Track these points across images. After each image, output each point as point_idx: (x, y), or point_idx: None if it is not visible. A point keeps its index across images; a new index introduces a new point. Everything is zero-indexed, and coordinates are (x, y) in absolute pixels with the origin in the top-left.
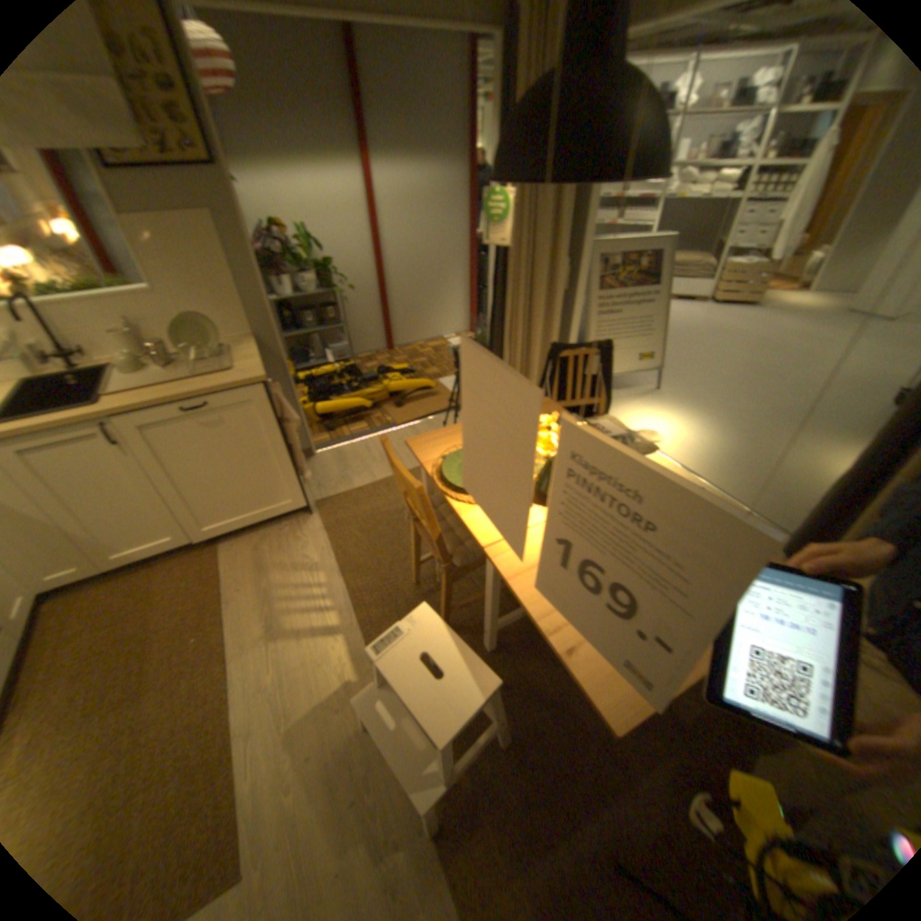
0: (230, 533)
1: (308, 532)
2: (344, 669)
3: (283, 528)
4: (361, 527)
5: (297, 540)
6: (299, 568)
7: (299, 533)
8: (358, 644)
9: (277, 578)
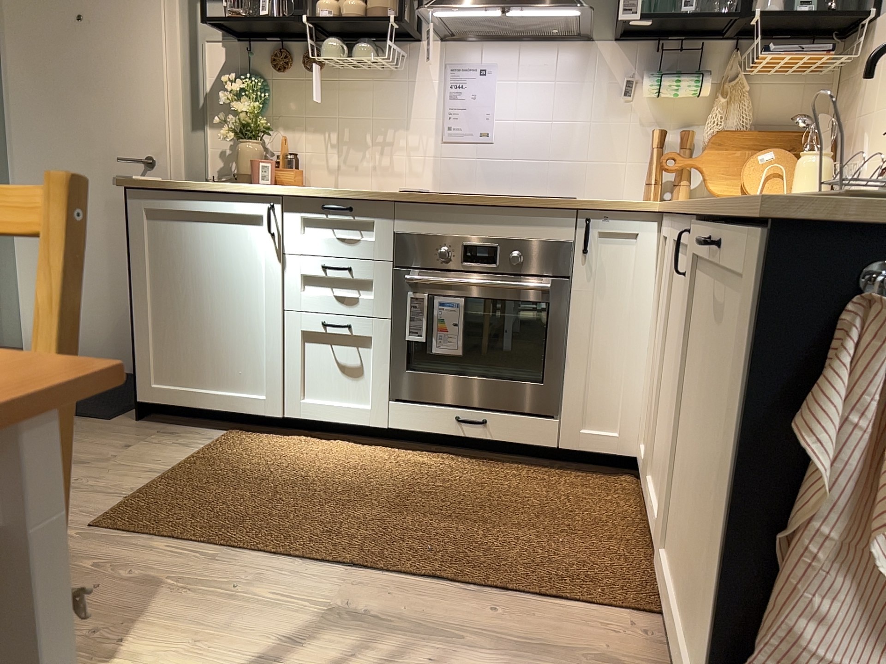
0: None
1: None
2: None
3: None
4: None
5: None
6: None
7: None
8: None
9: None
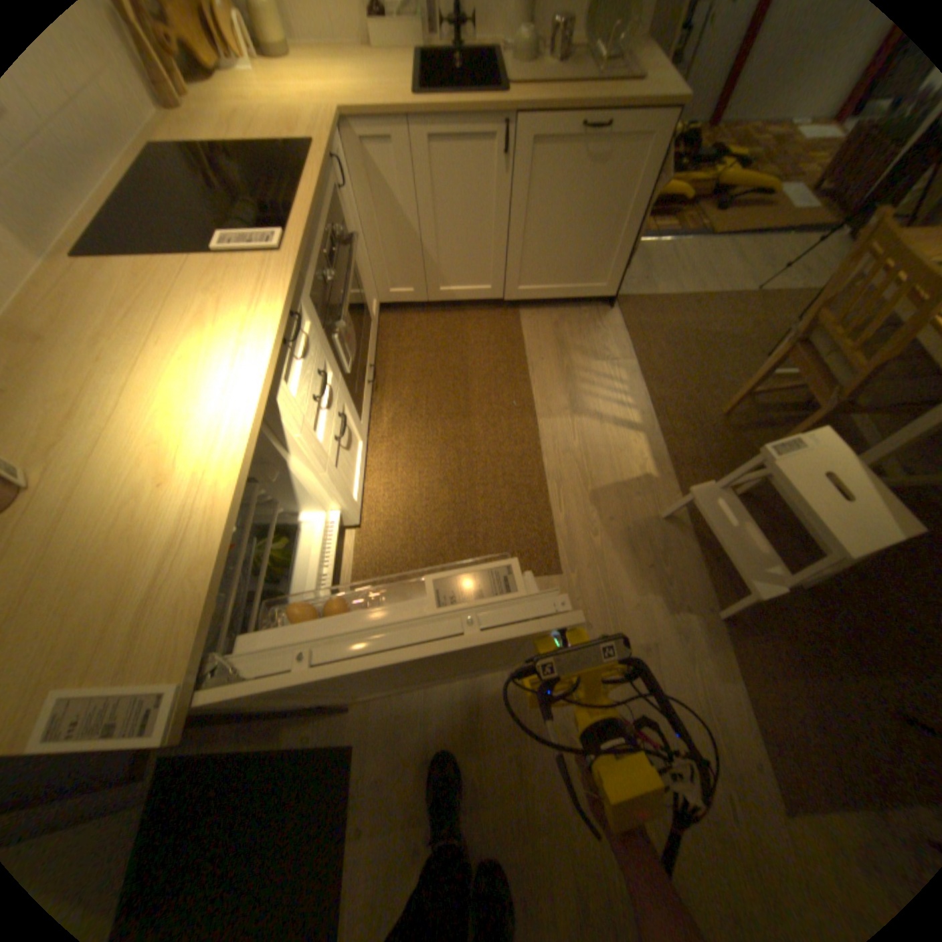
0: (531, 302)
1: (610, 326)
2: (647, 463)
3: (584, 314)
4: (668, 338)
5: (599, 330)
6: (601, 358)
7: (601, 324)
8: (662, 448)
9: (580, 361)
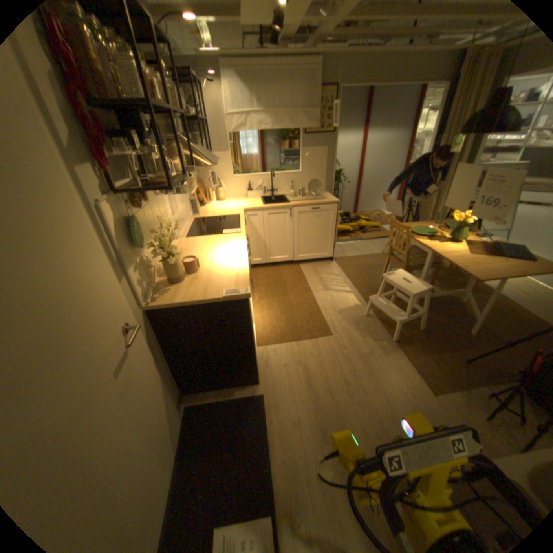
0: (303, 262)
1: (333, 266)
2: (356, 301)
3: (323, 264)
4: (354, 267)
5: (329, 267)
6: (332, 275)
7: (329, 266)
8: (360, 297)
9: (324, 276)
